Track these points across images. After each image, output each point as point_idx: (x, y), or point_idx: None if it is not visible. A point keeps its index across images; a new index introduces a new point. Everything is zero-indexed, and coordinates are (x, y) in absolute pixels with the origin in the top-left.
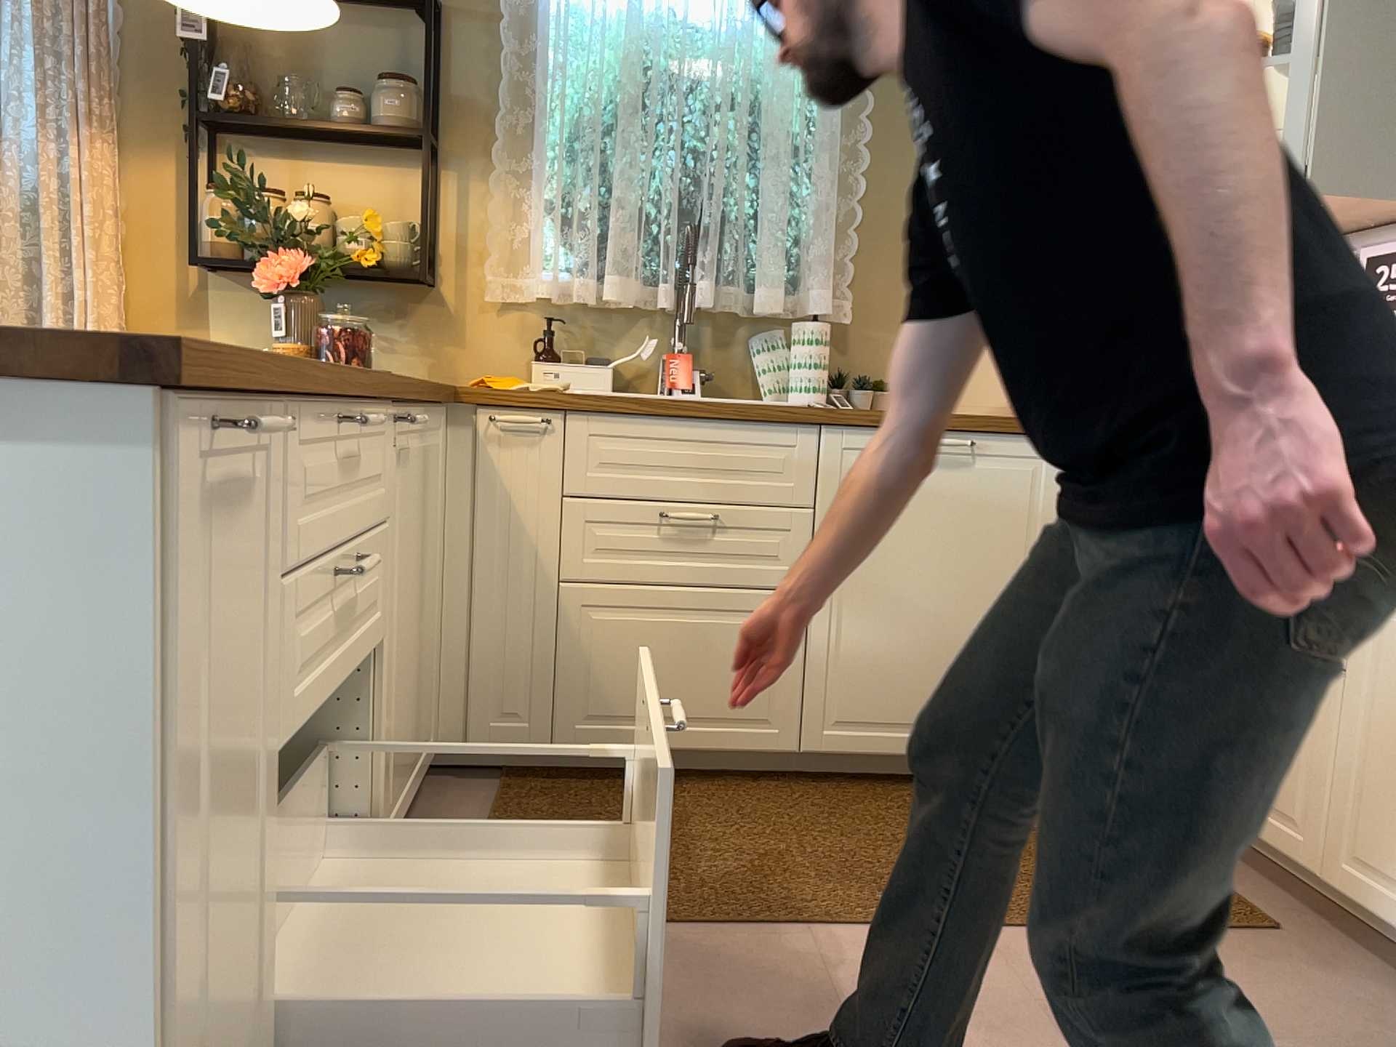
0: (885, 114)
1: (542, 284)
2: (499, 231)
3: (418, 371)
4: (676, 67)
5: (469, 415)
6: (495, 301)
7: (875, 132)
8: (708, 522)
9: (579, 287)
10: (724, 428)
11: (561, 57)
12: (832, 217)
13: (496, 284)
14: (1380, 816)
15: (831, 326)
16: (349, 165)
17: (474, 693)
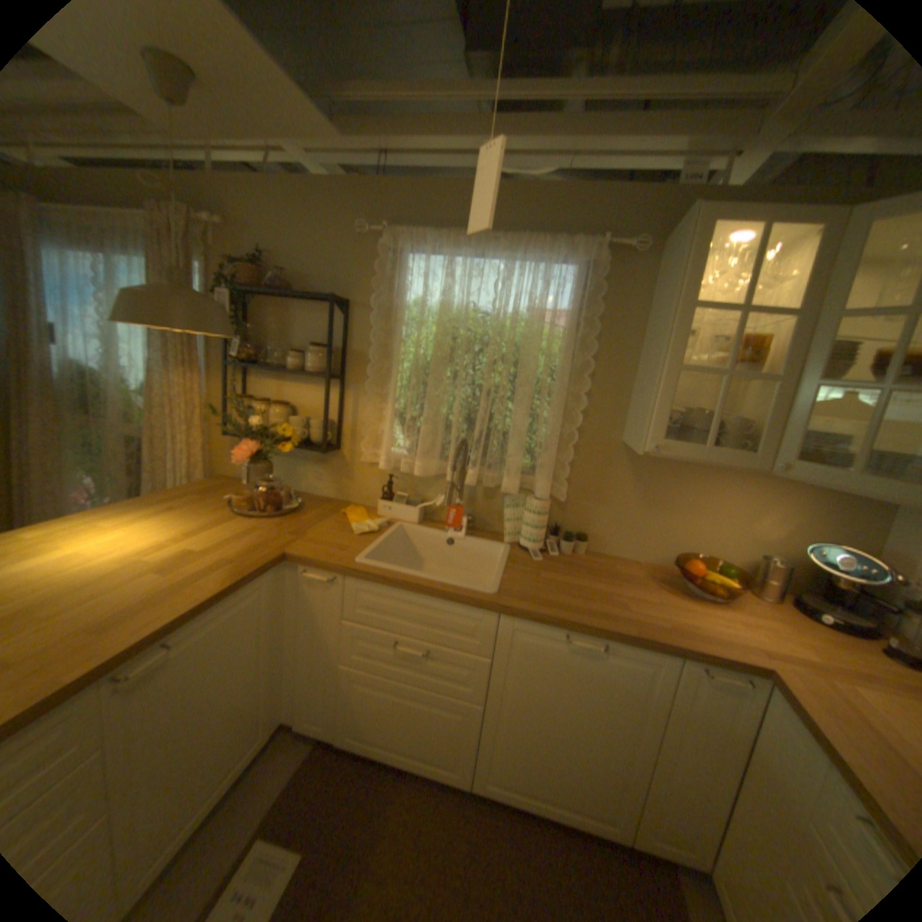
0: (605, 369)
1: (382, 461)
2: (369, 425)
3: (329, 491)
4: (468, 339)
5: (296, 565)
6: (366, 461)
7: (597, 380)
8: (422, 656)
9: (403, 464)
10: (436, 602)
11: (401, 333)
12: (561, 432)
13: (365, 453)
14: None
15: (548, 504)
16: (300, 384)
17: (295, 708)
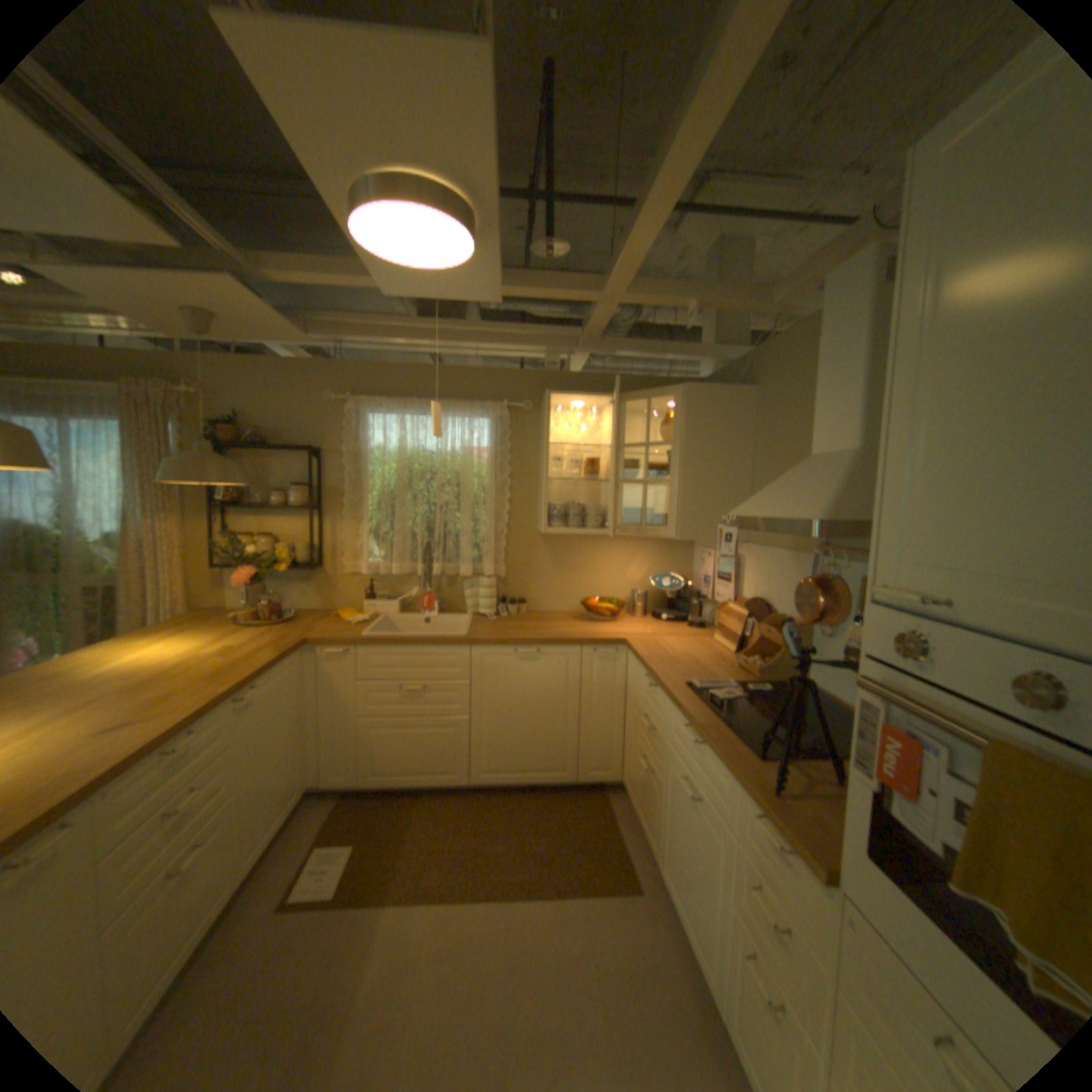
0: (519, 485)
1: (365, 569)
2: (349, 543)
3: (316, 603)
4: (422, 472)
5: (315, 648)
6: (348, 573)
7: (515, 492)
8: (422, 690)
9: (382, 568)
10: (427, 649)
11: (370, 471)
12: (496, 530)
13: (348, 566)
14: (671, 855)
15: (495, 580)
16: (282, 517)
17: (322, 766)
